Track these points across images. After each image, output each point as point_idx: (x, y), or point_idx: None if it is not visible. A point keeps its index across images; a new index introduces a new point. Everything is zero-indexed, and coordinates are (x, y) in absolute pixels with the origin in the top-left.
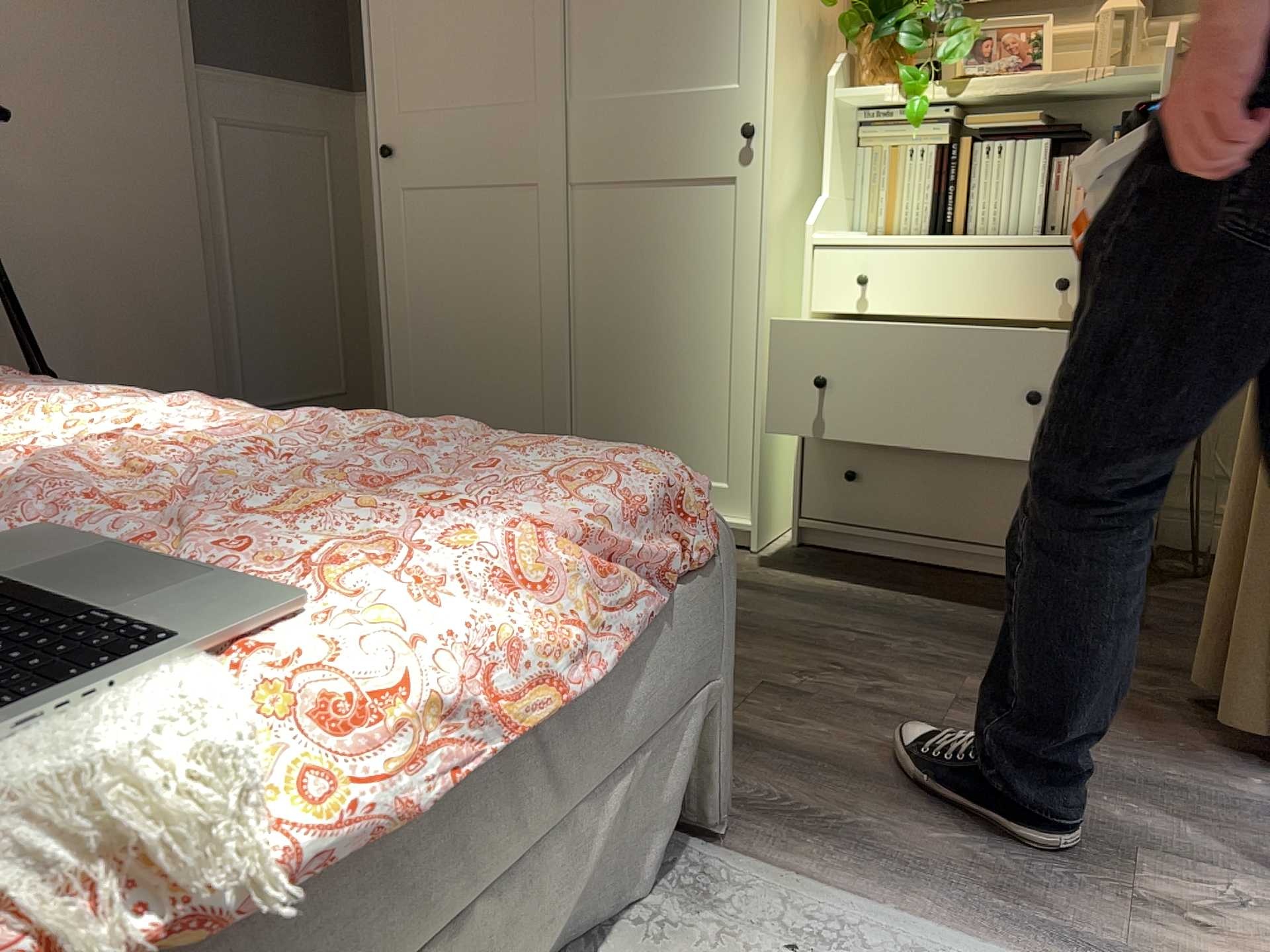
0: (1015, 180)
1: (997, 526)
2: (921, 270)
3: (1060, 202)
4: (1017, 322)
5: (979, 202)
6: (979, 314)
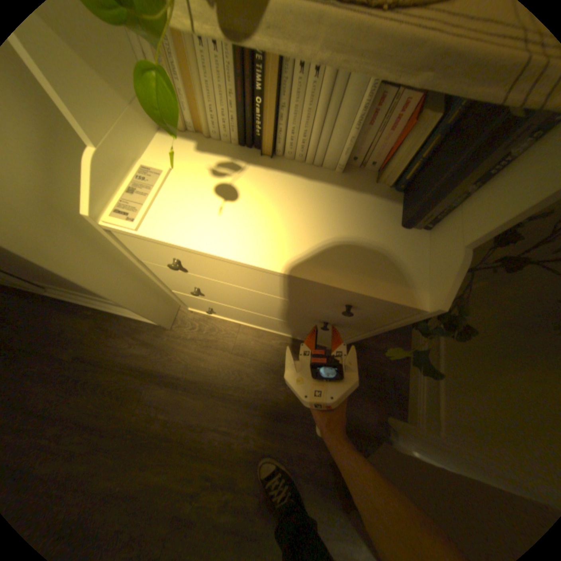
0: (328, 111)
1: (286, 332)
2: (226, 270)
3: (369, 137)
4: (307, 305)
5: (288, 123)
6: (279, 296)
